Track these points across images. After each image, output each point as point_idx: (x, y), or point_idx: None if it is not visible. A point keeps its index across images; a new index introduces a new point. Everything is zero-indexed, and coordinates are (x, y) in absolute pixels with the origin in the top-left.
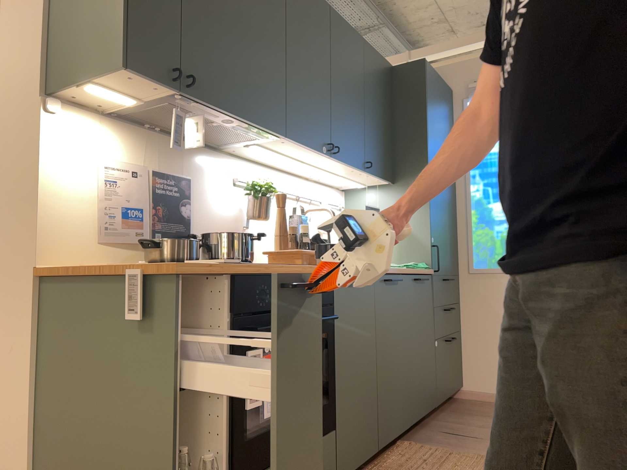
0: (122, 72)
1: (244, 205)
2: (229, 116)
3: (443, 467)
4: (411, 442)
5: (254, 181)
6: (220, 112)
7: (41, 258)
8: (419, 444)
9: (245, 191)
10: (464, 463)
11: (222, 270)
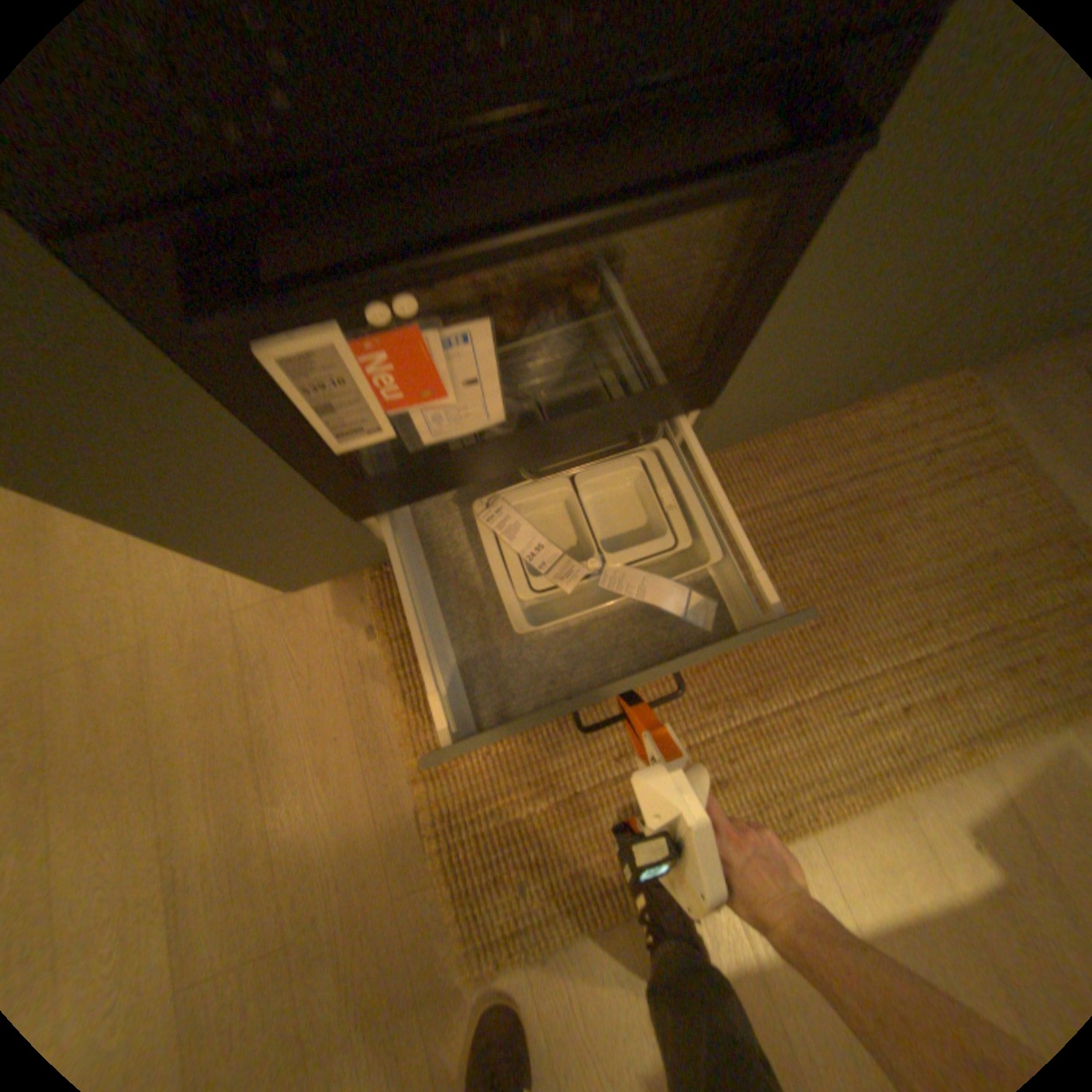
0: None
1: None
2: None
3: (948, 492)
4: (977, 371)
5: None
6: None
7: None
8: (987, 388)
9: None
10: (1001, 507)
11: None
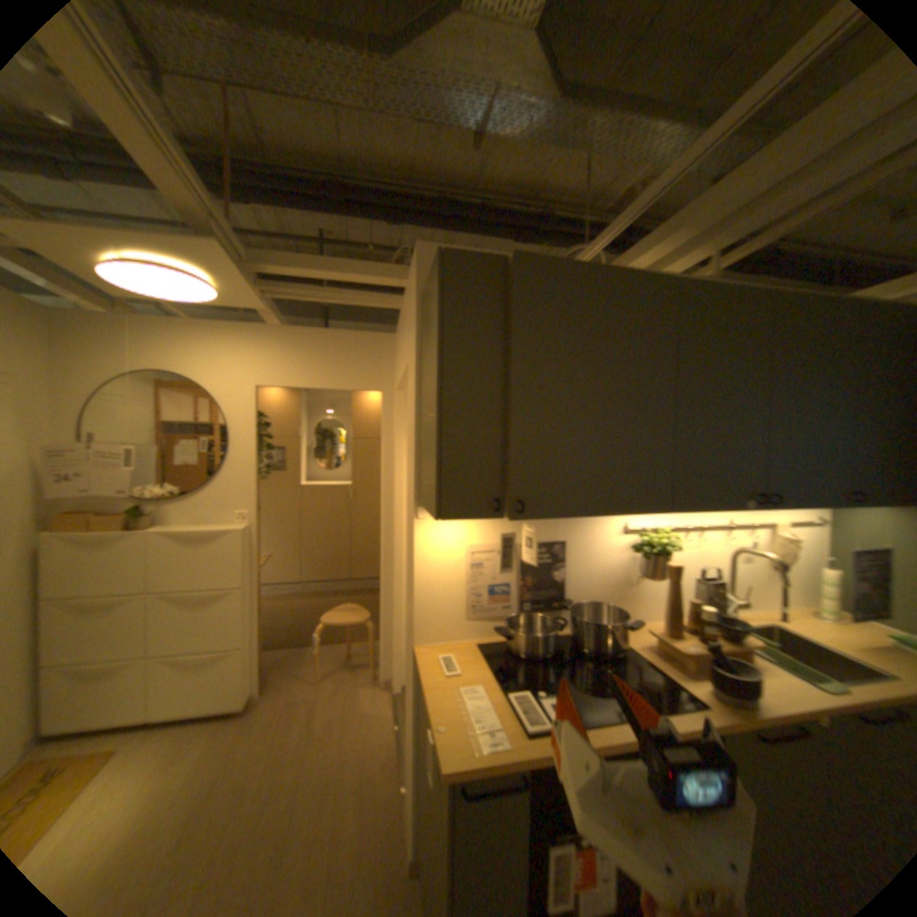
0: (442, 518)
1: (639, 556)
2: (579, 514)
3: None
4: None
5: (649, 534)
6: (566, 515)
7: (418, 640)
8: None
9: (636, 547)
10: None
11: (513, 769)
